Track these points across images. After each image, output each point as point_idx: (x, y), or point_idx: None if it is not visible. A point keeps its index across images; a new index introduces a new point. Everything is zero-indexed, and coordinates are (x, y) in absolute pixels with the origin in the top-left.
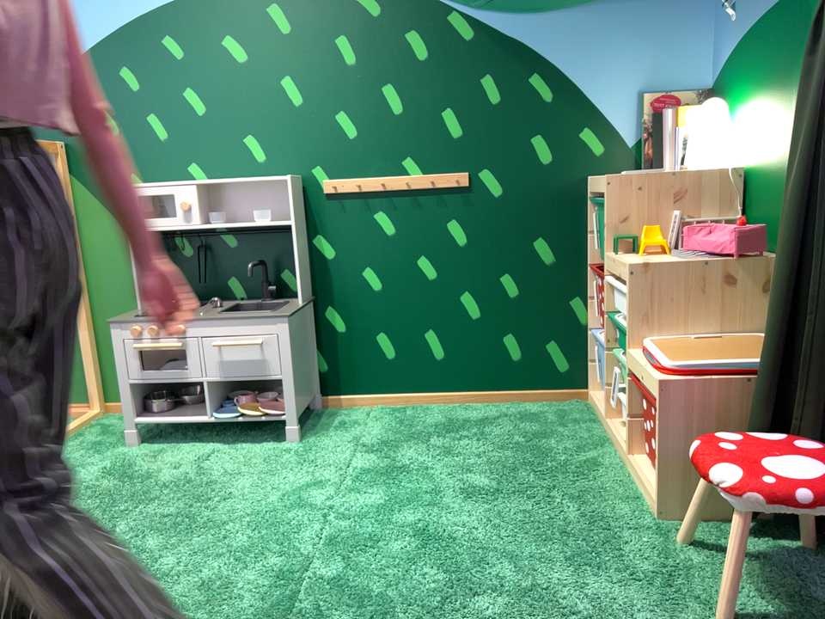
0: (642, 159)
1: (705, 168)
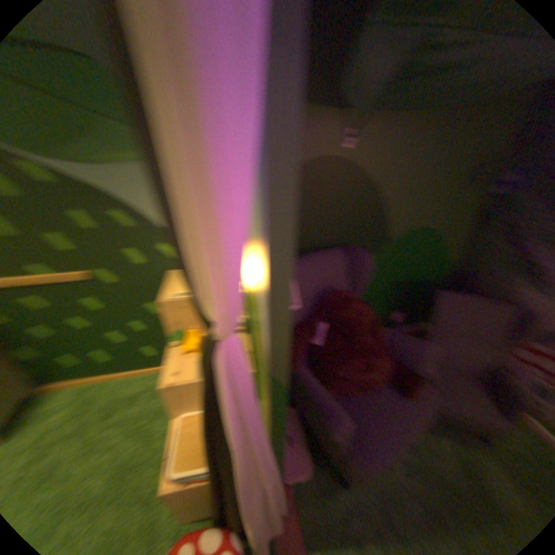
0: None
1: None
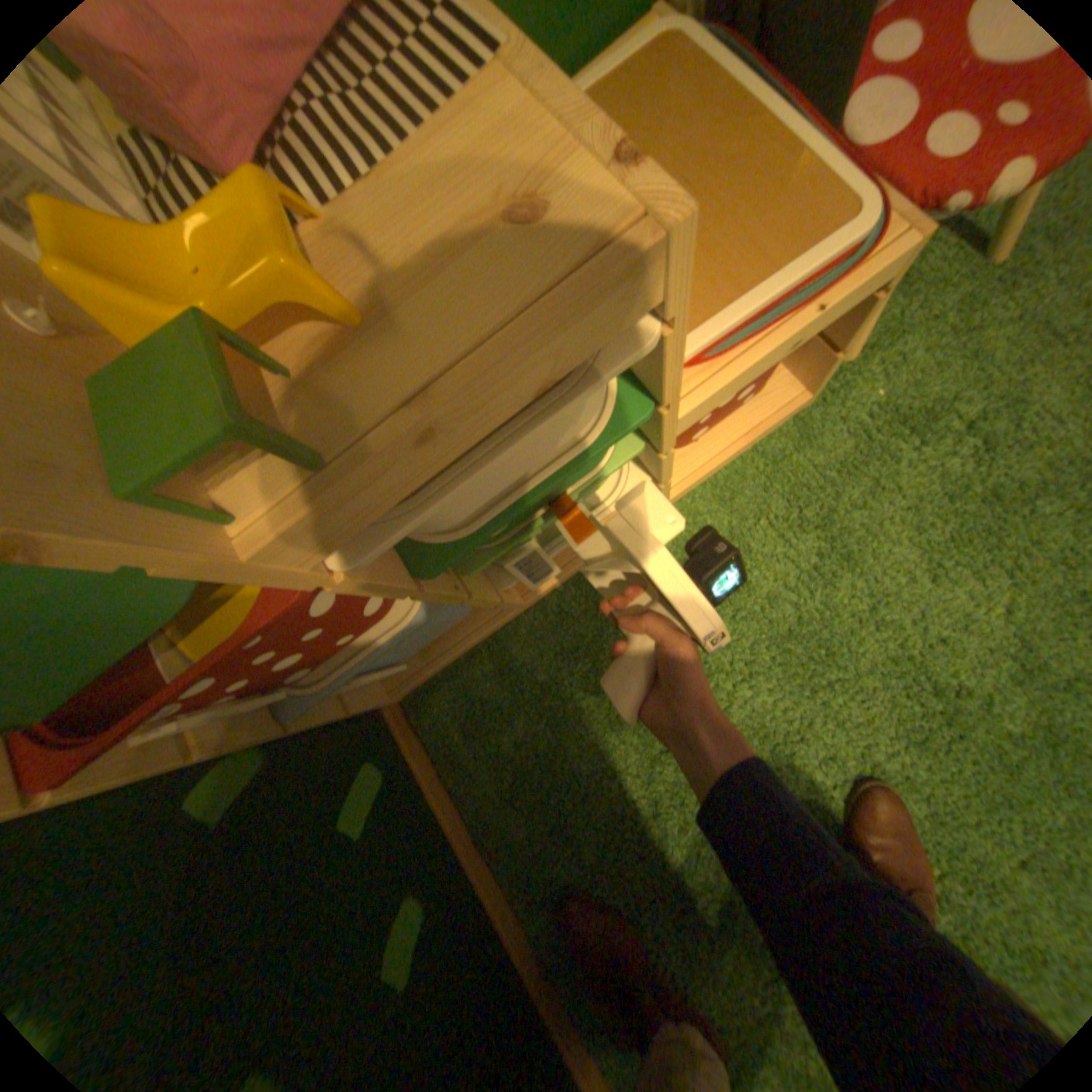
0: None
1: None
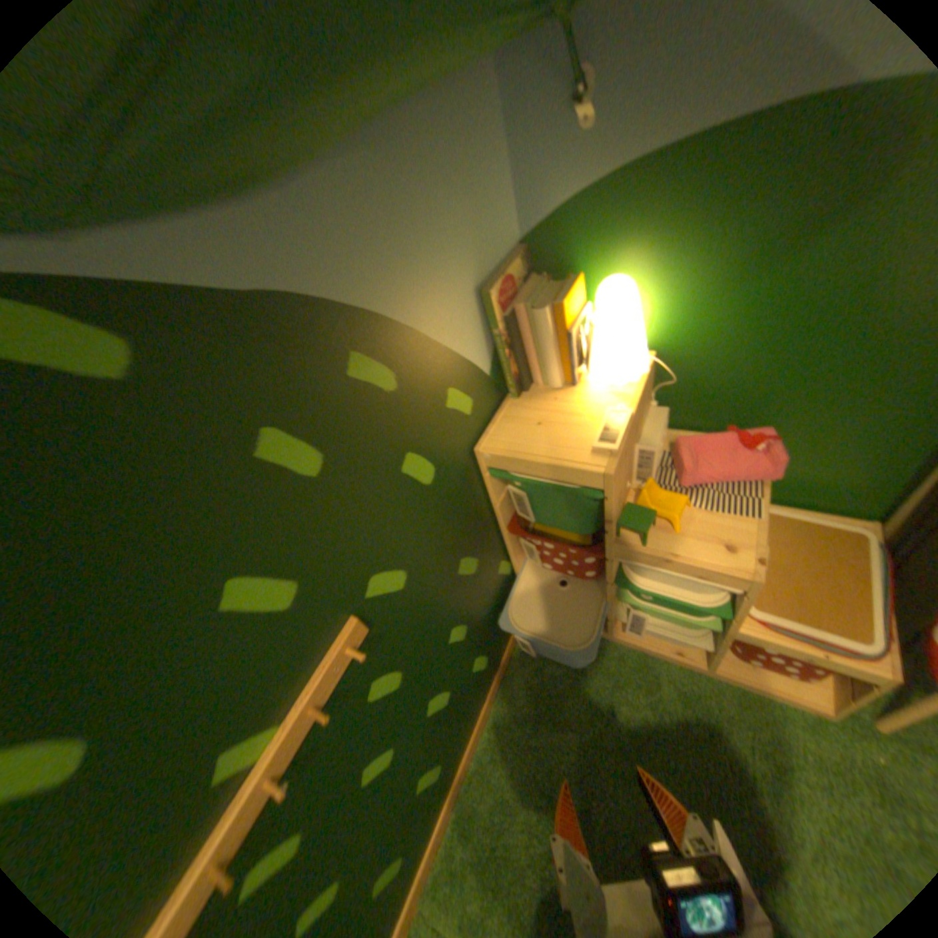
0: (502, 379)
1: (643, 376)
